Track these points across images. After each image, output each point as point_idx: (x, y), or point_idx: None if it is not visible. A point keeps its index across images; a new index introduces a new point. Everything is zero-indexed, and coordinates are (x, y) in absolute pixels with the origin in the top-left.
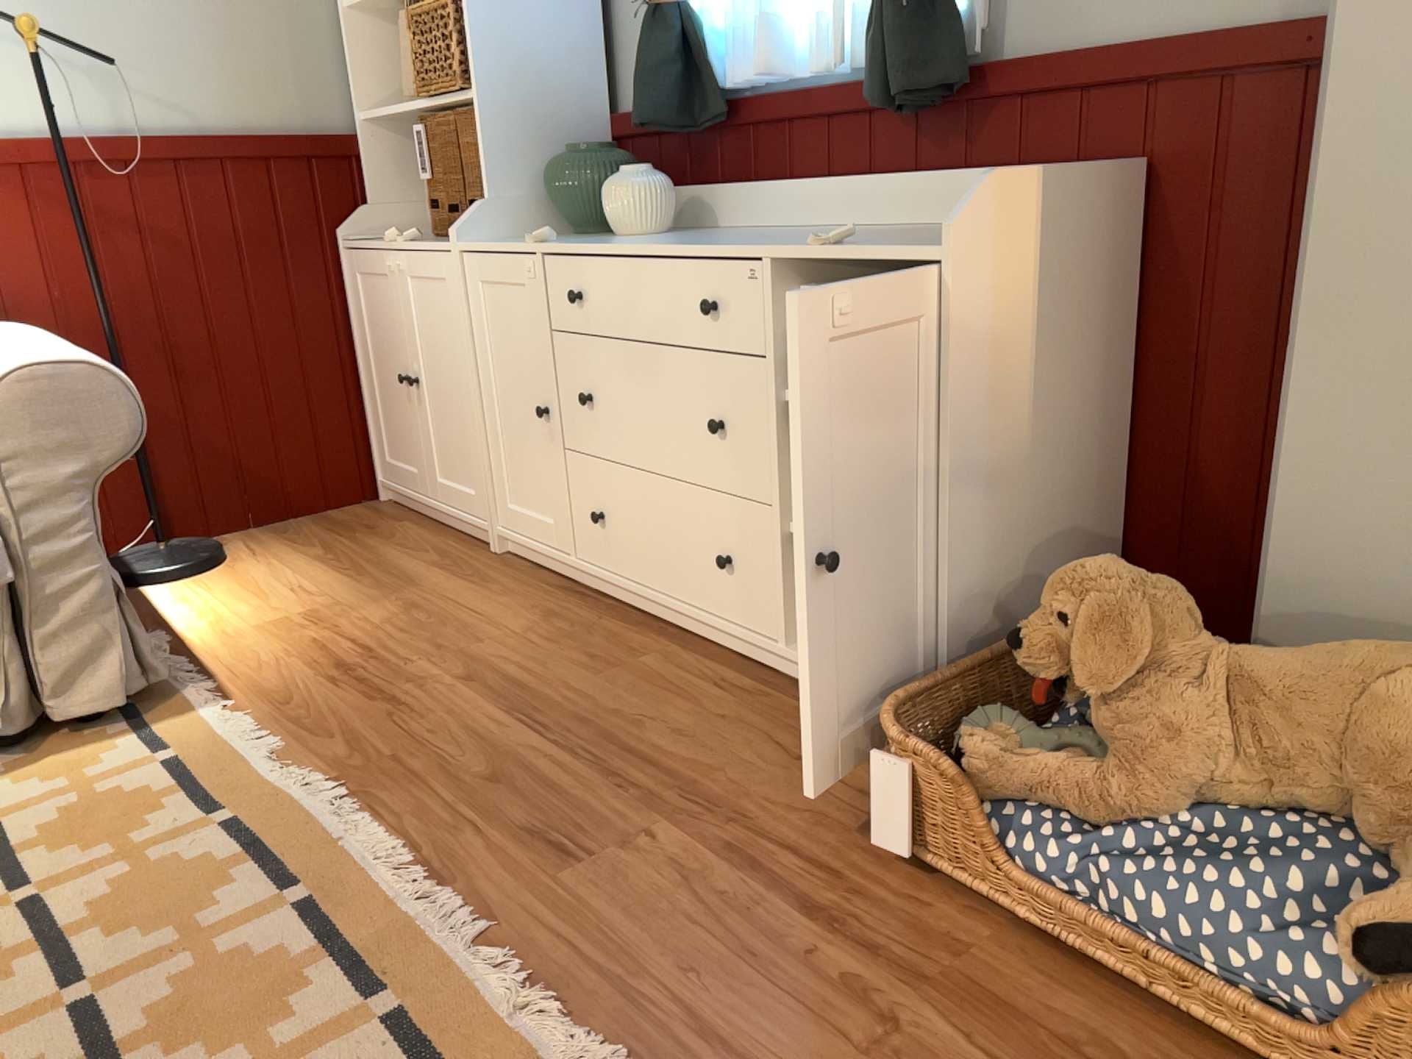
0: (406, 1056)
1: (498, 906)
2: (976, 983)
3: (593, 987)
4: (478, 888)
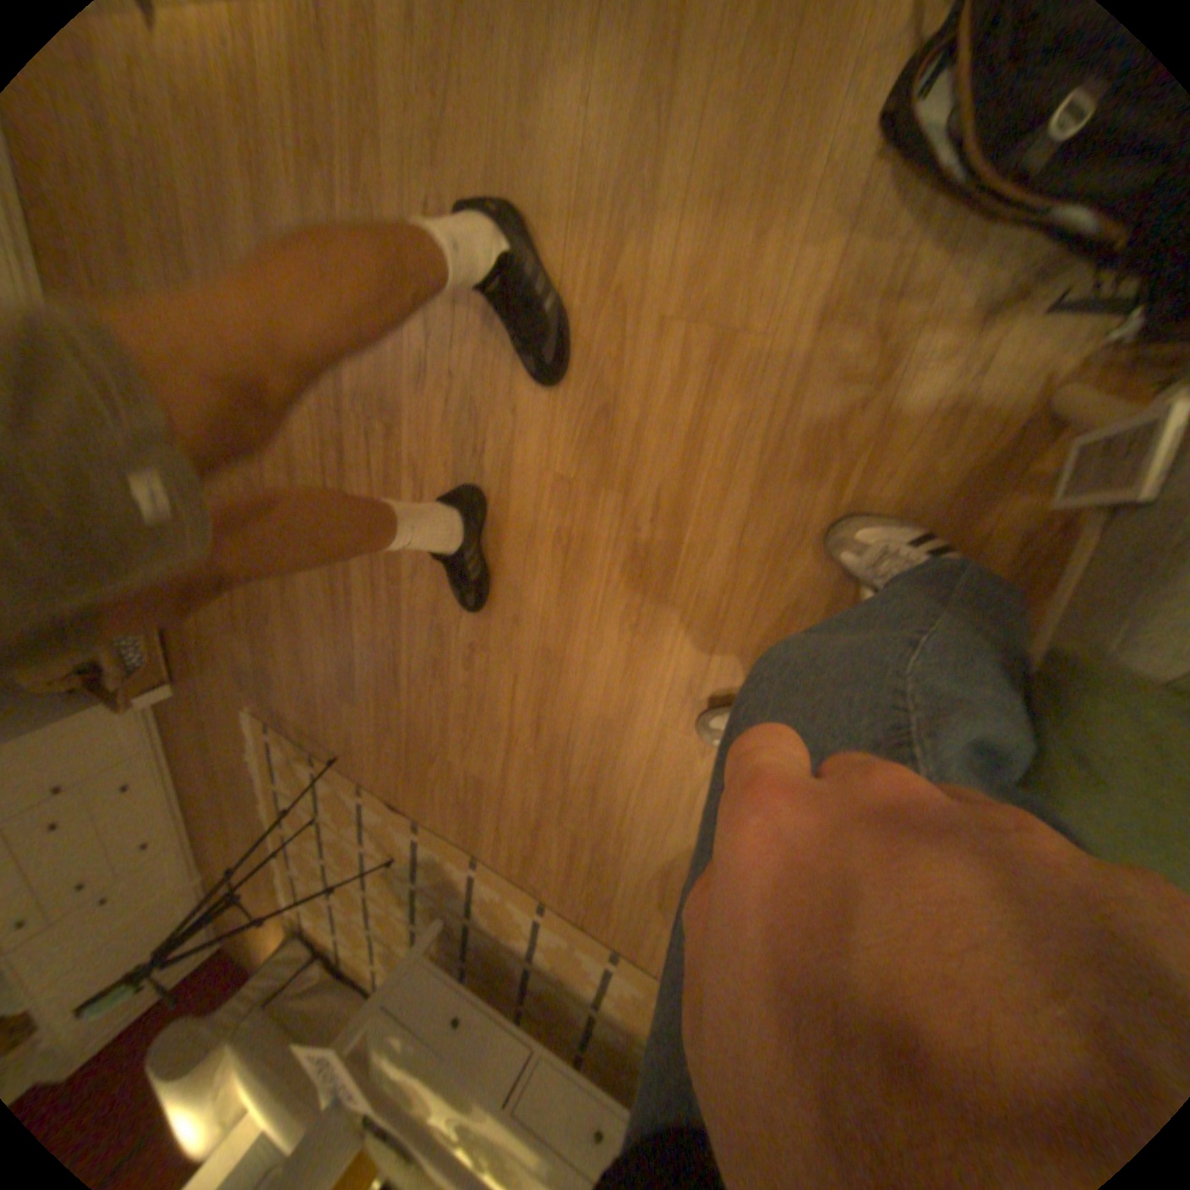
0: (265, 774)
1: (241, 778)
2: (174, 655)
3: (233, 742)
4: (243, 787)
